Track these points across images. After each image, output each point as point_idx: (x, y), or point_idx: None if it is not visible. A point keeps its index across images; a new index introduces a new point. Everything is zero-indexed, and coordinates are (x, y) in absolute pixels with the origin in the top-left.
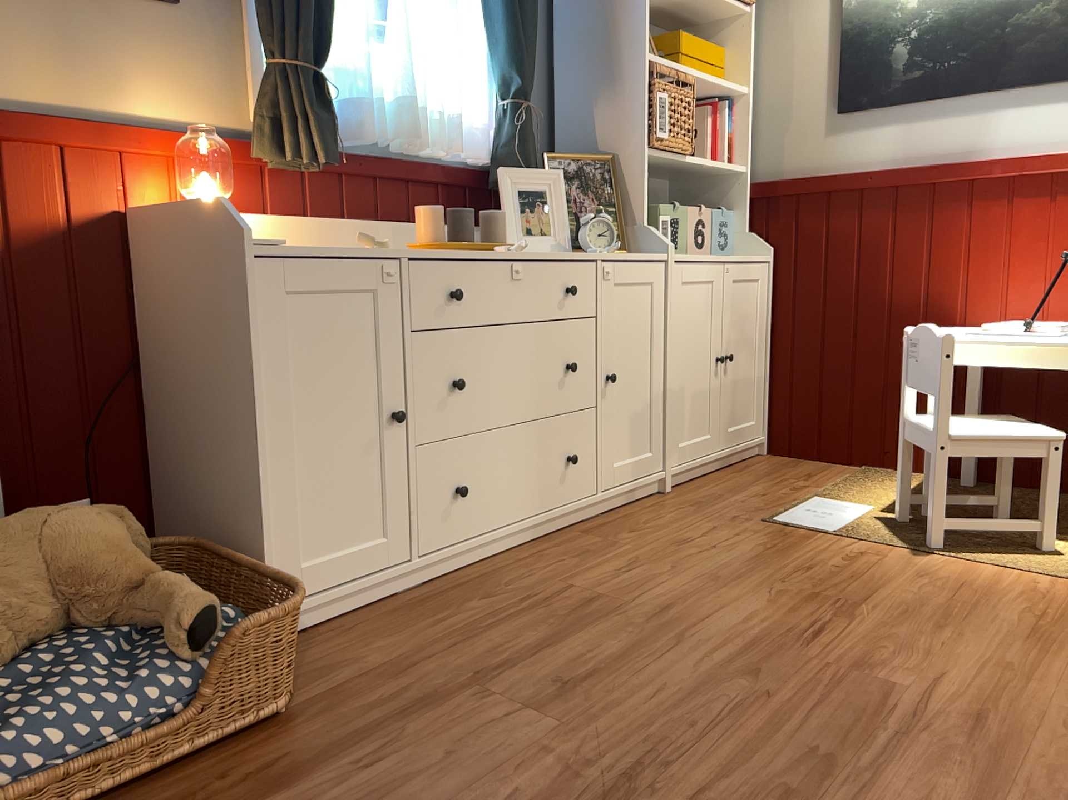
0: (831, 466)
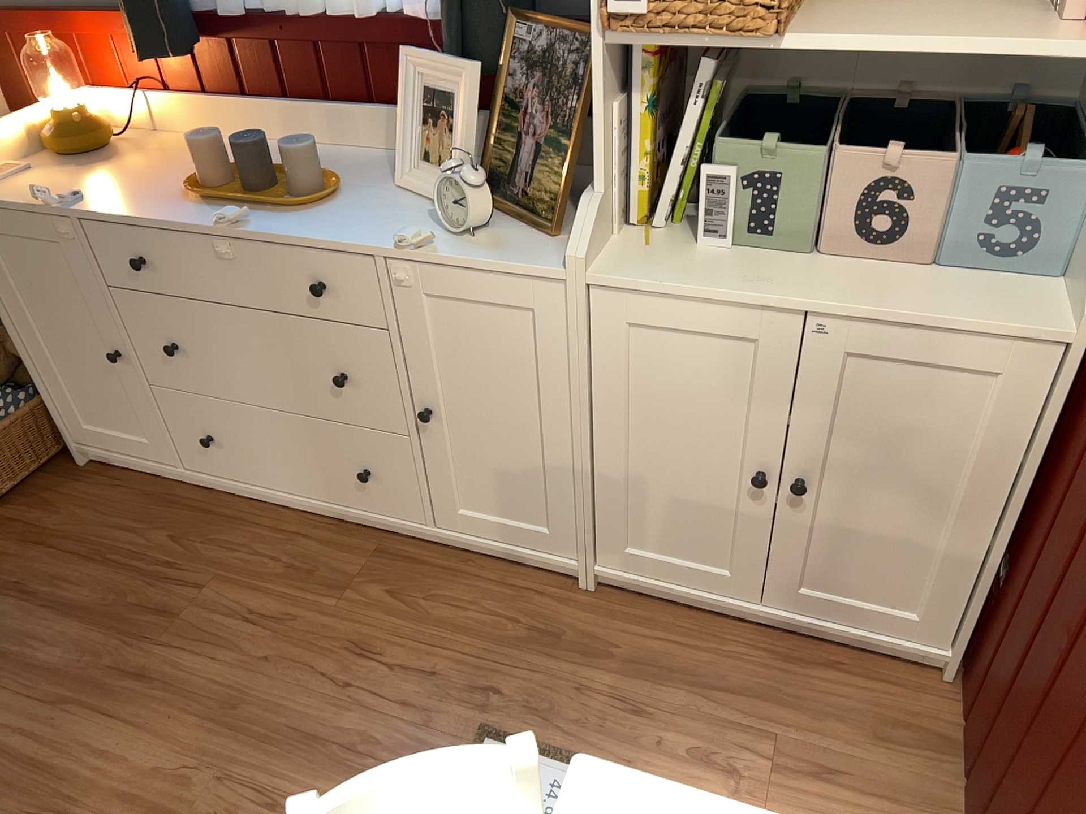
0: (930, 804)
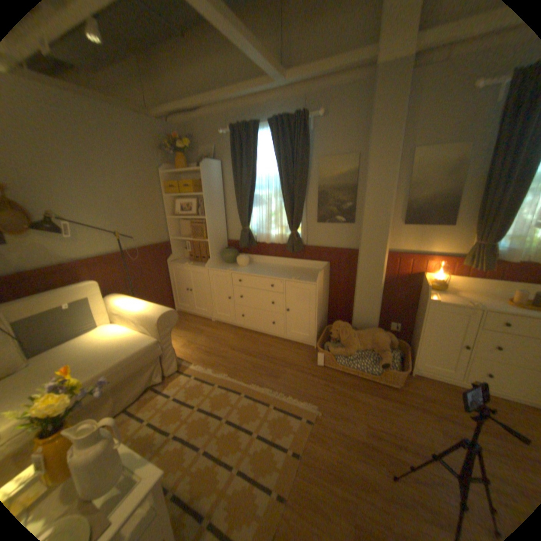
0: None
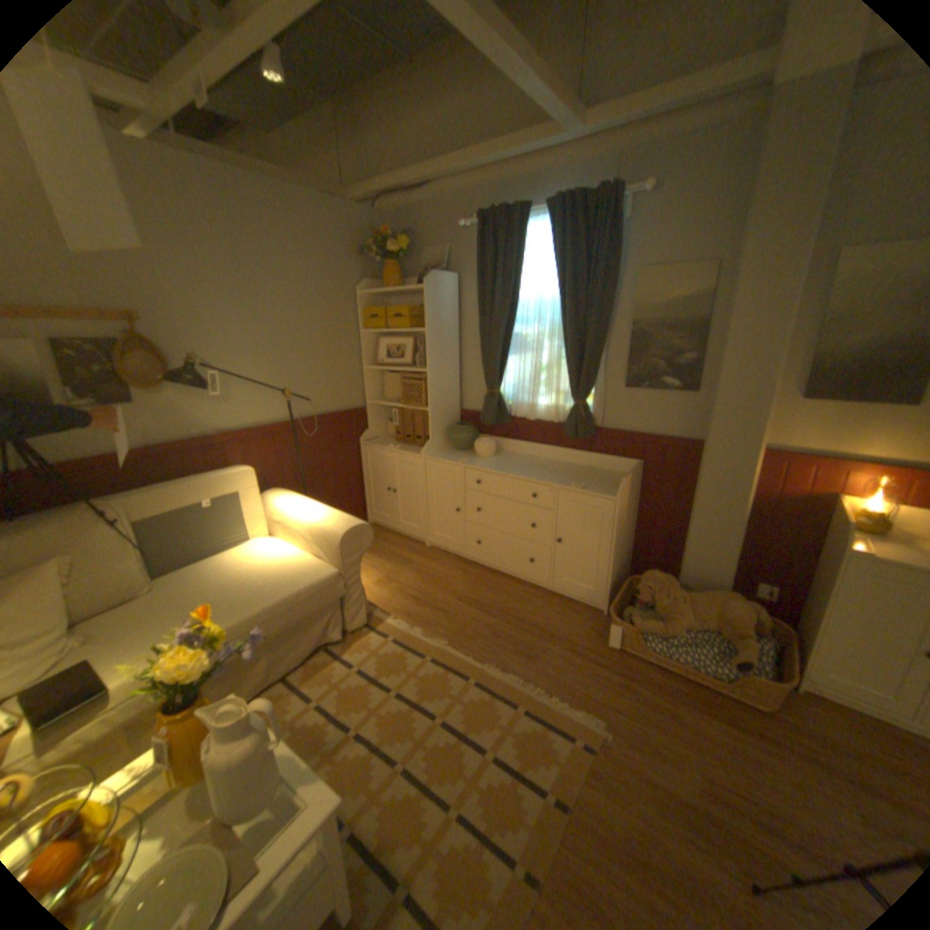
0: None
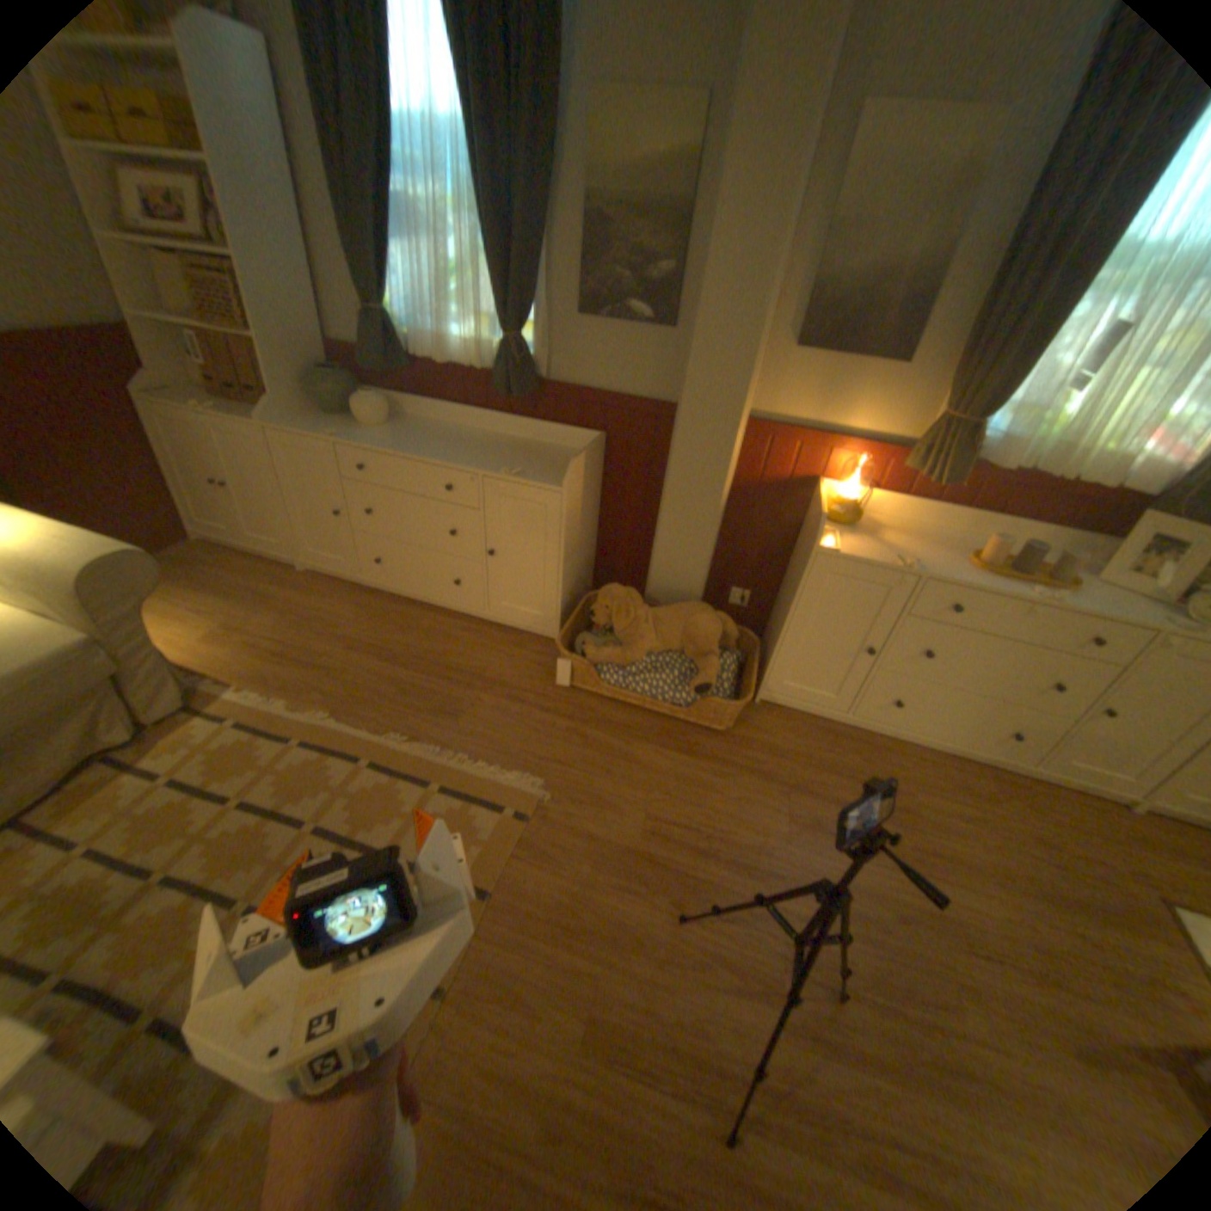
0: None
